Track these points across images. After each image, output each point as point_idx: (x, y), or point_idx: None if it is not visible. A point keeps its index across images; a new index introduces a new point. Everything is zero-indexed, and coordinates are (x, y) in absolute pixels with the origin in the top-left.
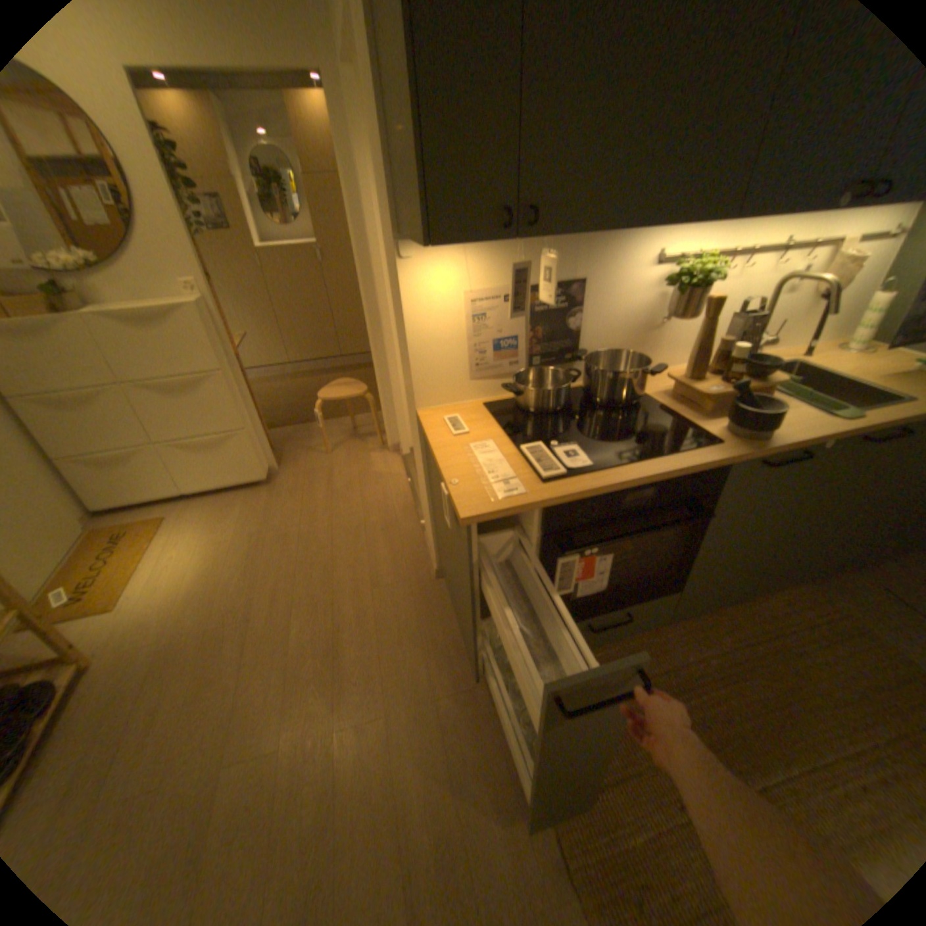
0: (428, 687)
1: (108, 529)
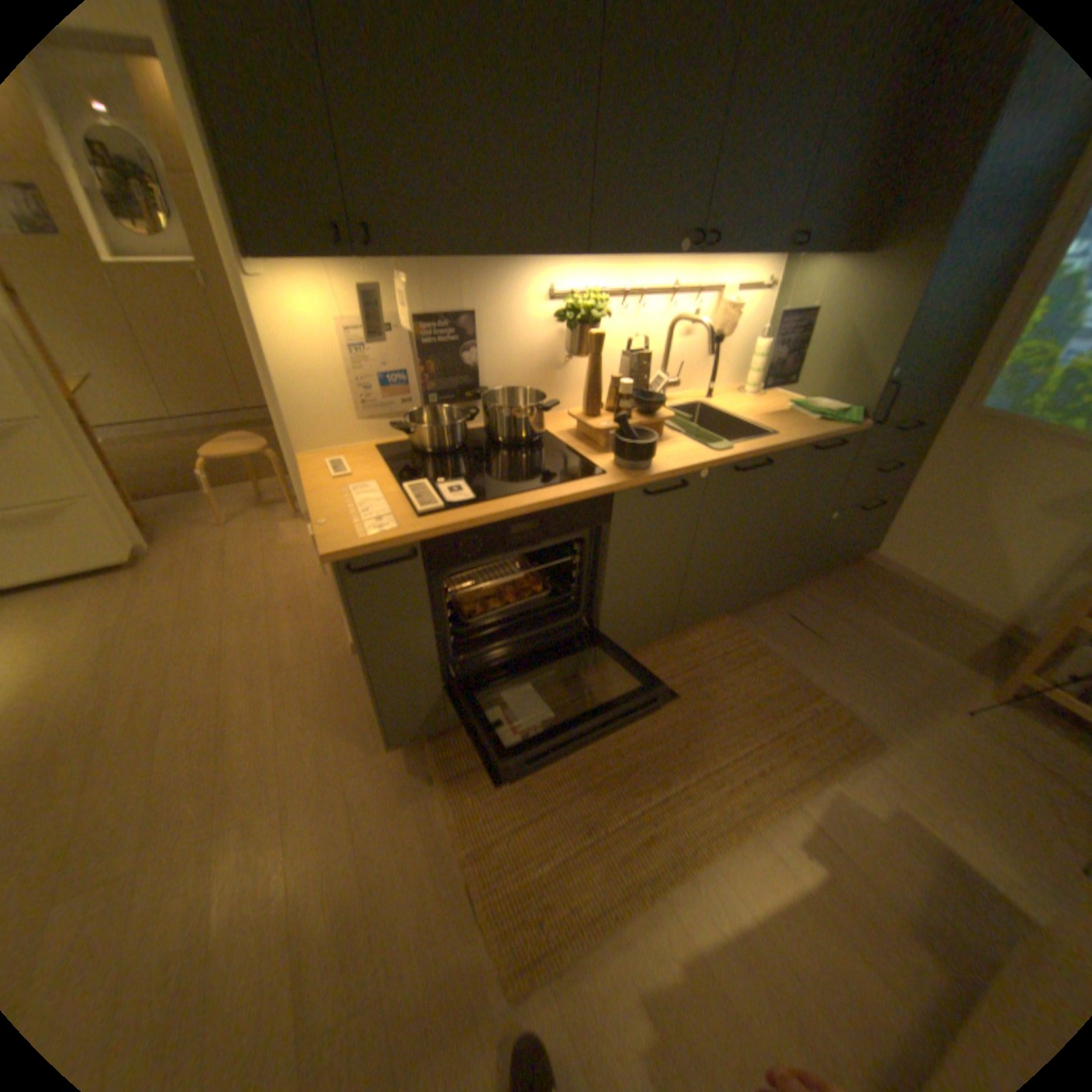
0: (334, 768)
1: None
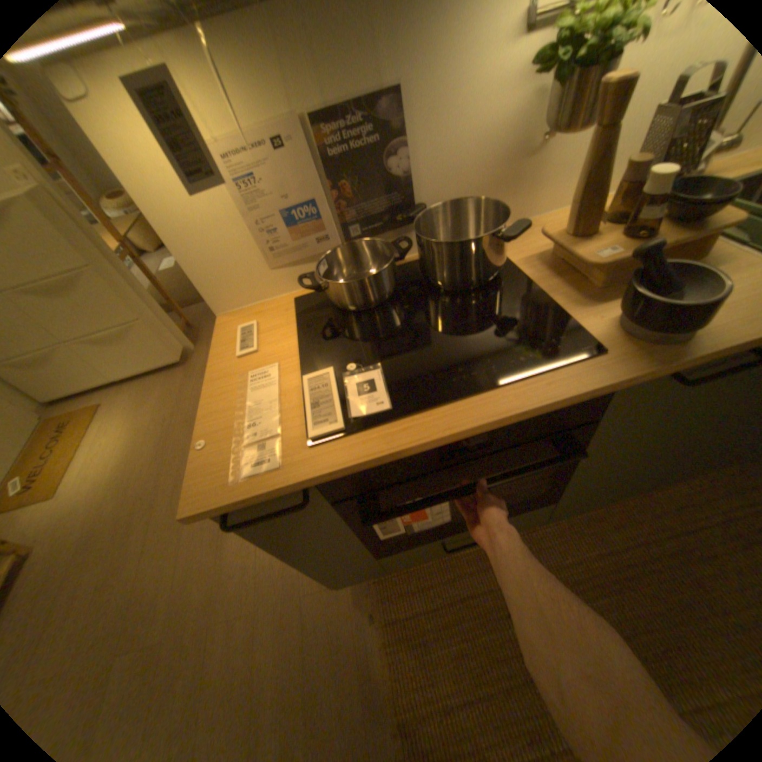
0: (295, 583)
1: (56, 418)
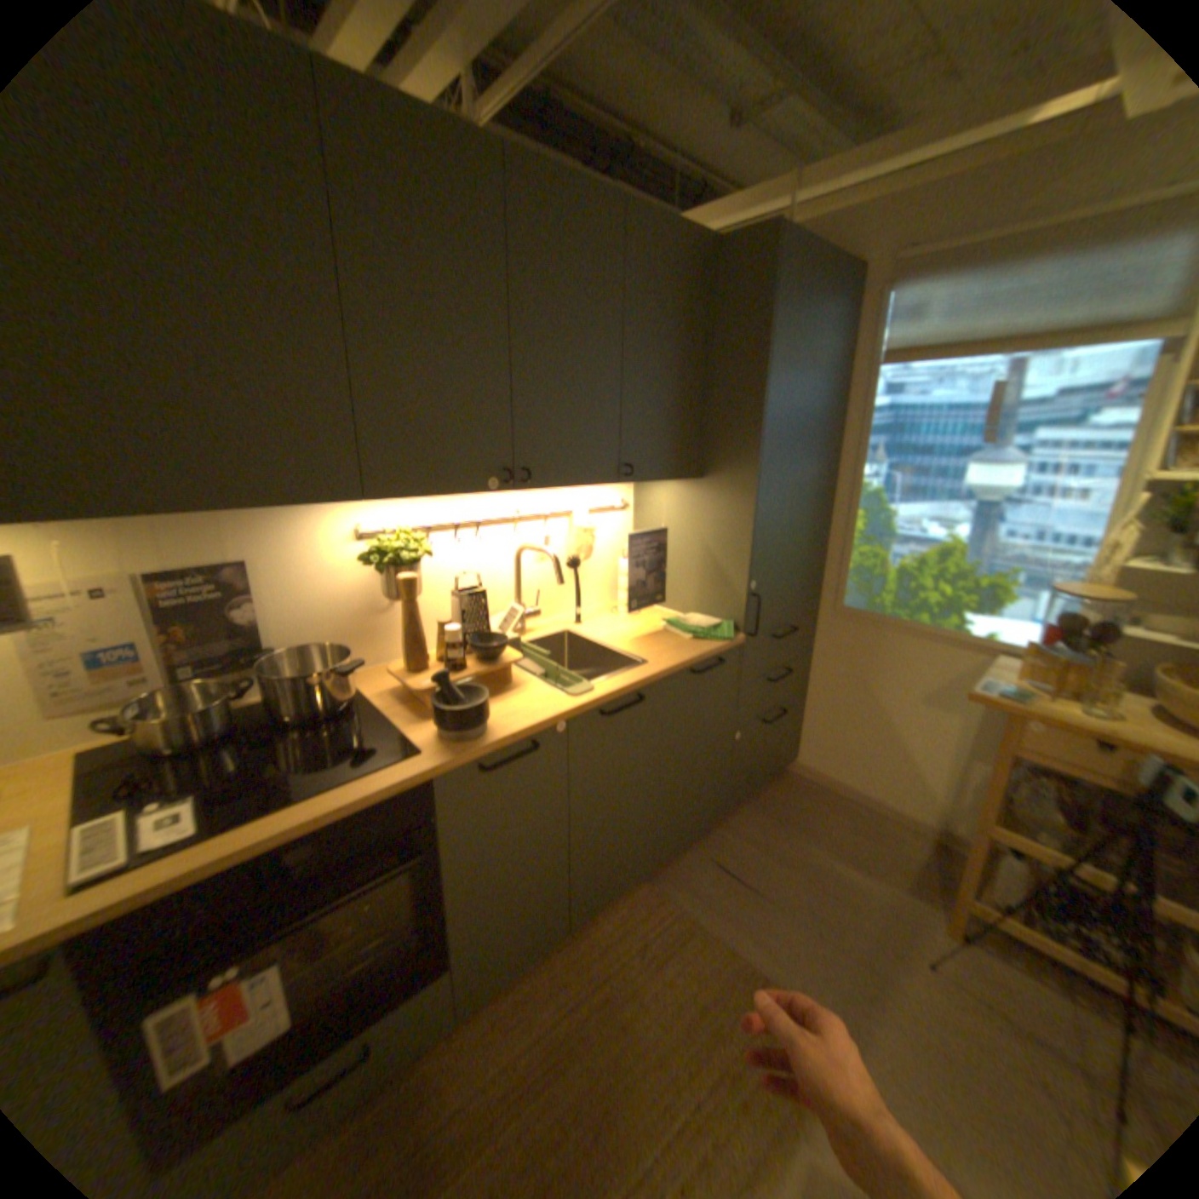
0: None
1: None
